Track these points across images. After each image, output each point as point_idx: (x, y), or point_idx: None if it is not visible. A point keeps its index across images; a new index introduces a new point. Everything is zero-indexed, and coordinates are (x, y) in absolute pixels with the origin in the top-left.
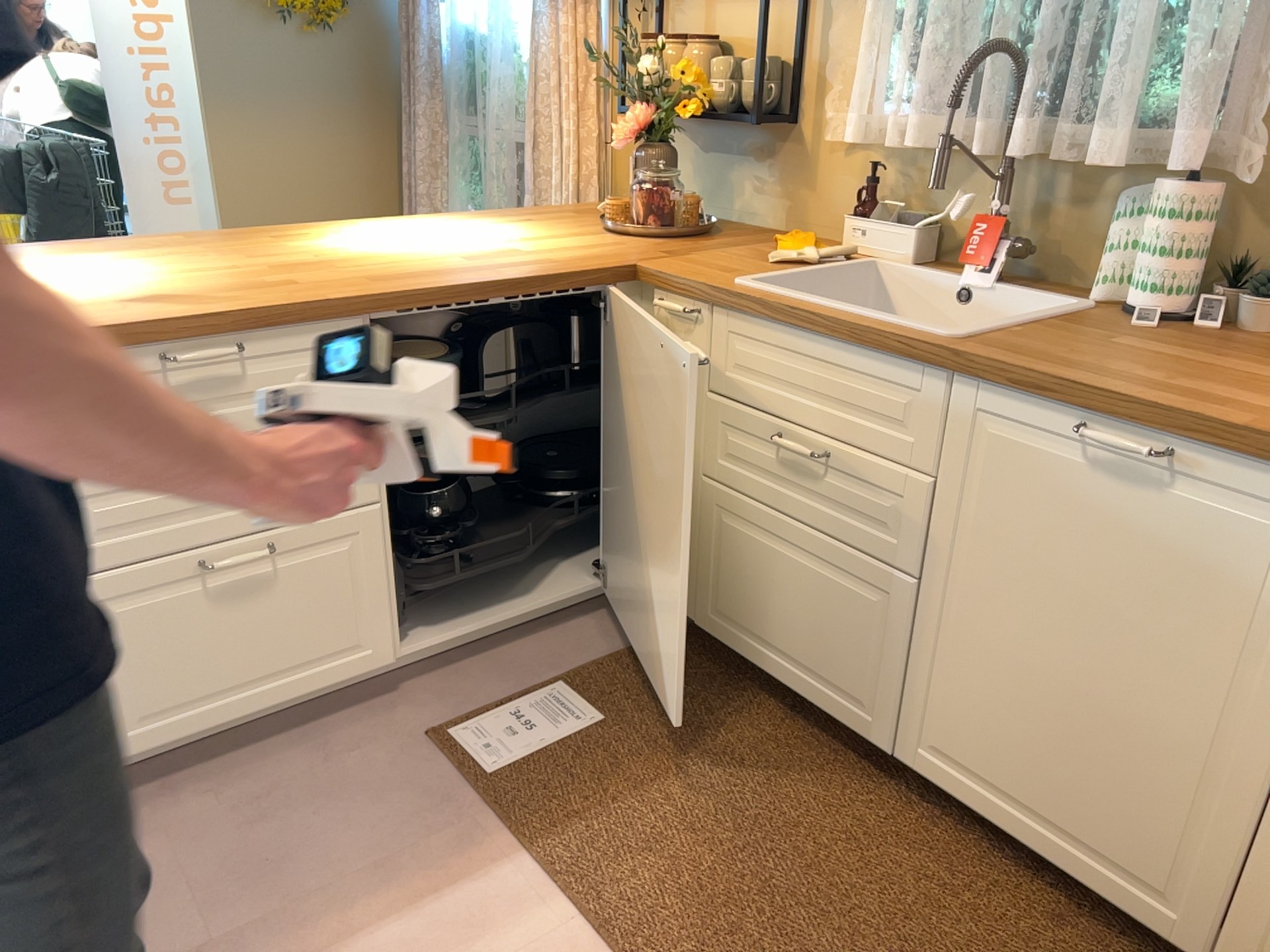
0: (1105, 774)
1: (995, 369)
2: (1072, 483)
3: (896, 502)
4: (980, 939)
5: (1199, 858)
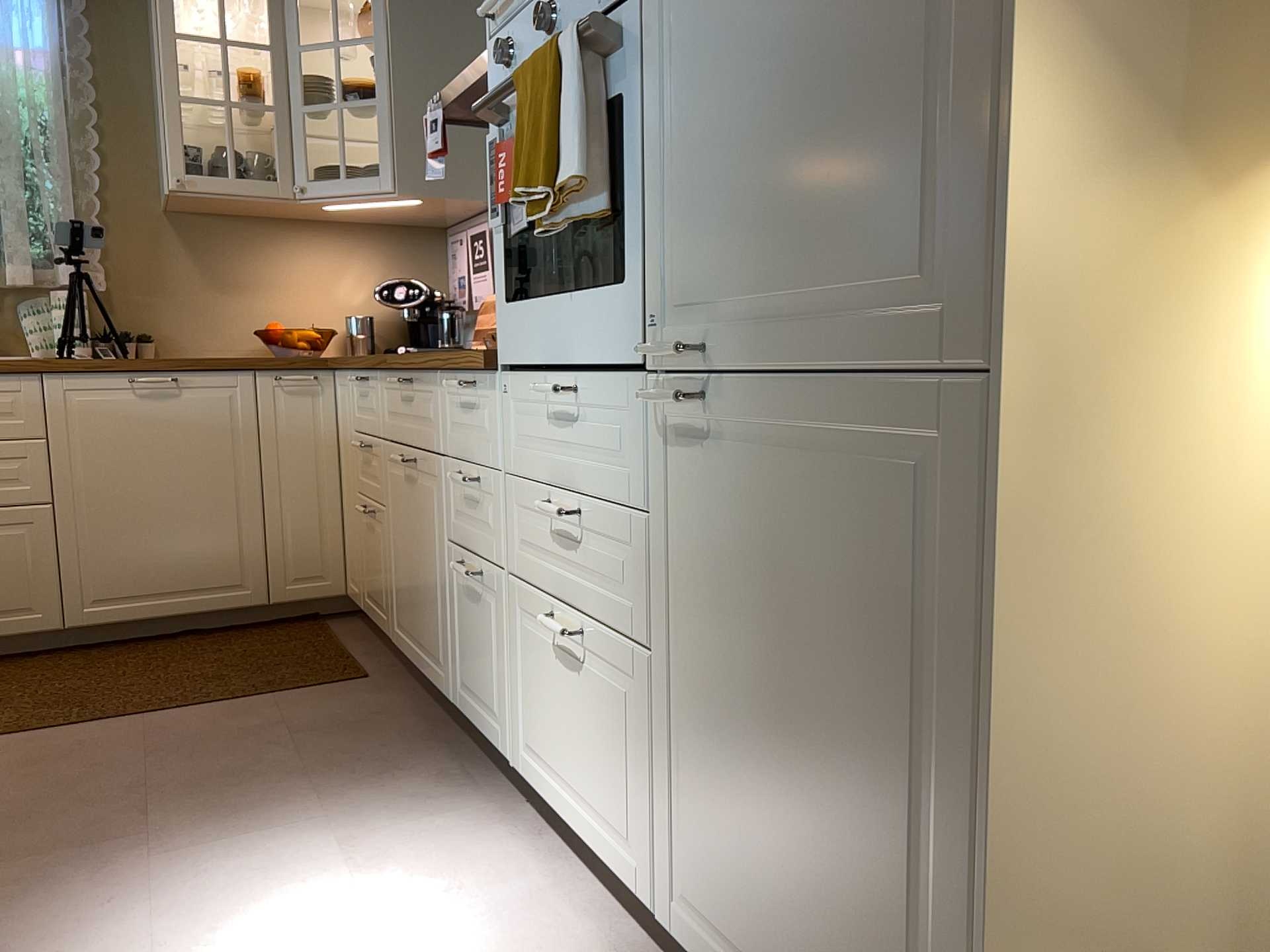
0: (195, 545)
1: (72, 364)
2: (132, 409)
3: (20, 463)
4: (182, 655)
5: (247, 555)
